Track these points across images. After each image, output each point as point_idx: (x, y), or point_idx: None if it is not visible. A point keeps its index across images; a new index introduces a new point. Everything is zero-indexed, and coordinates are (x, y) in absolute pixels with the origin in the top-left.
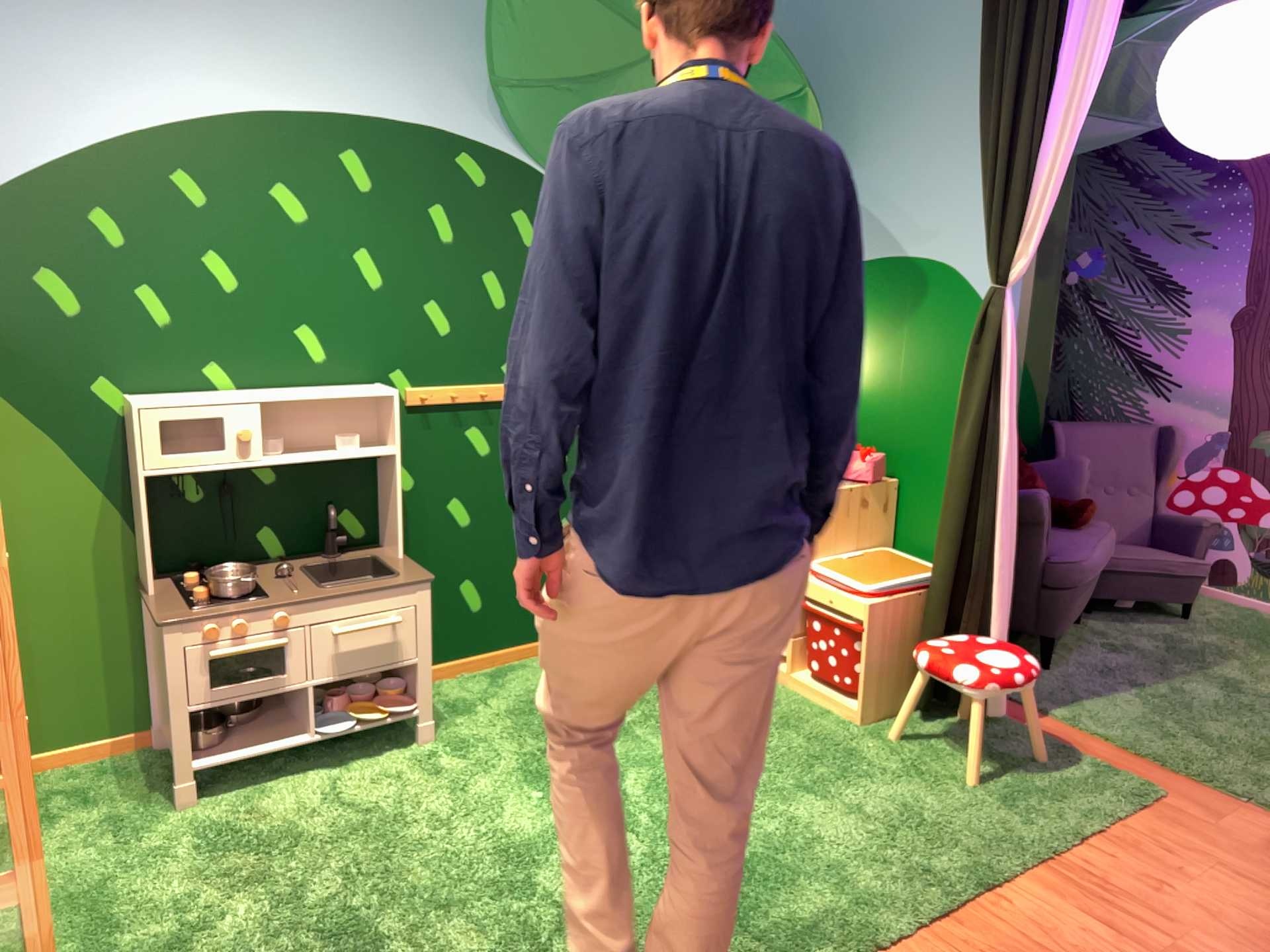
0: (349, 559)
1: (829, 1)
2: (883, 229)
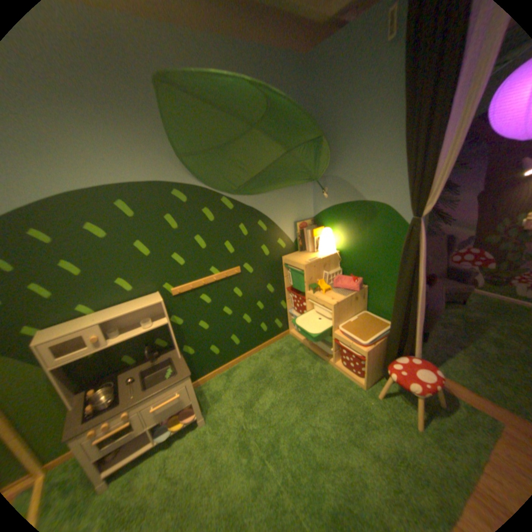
0: (160, 362)
1: (322, 92)
2: (354, 189)
